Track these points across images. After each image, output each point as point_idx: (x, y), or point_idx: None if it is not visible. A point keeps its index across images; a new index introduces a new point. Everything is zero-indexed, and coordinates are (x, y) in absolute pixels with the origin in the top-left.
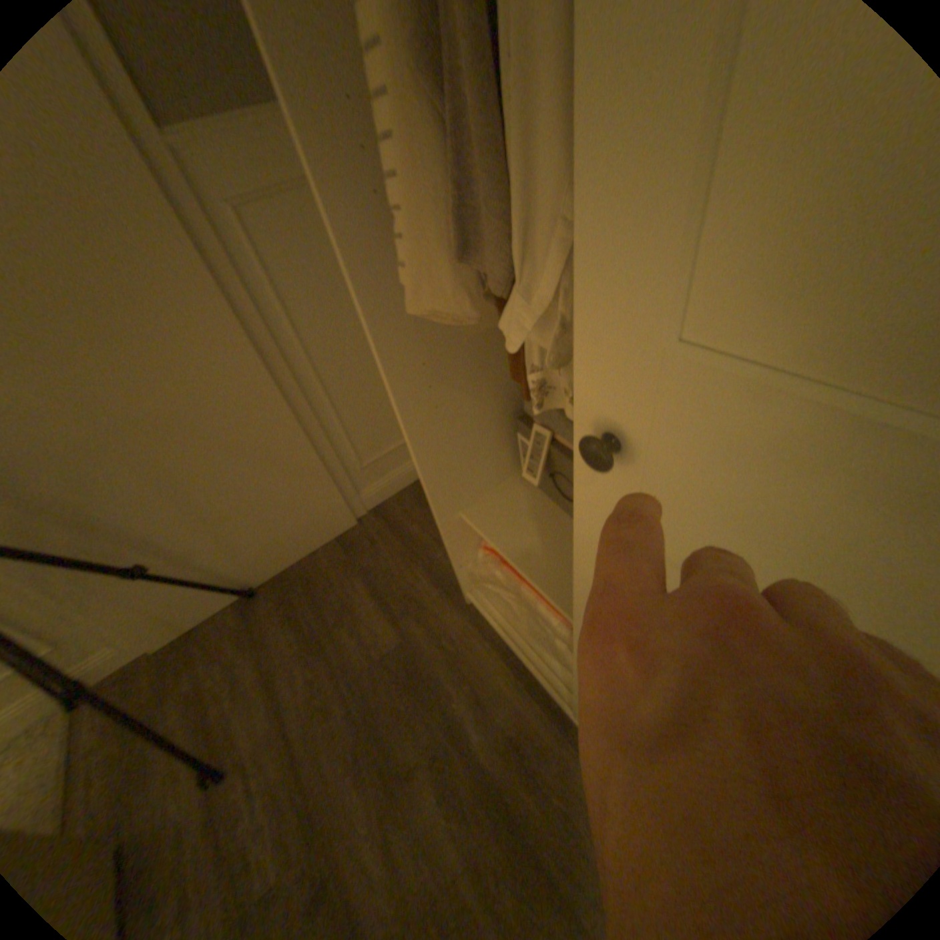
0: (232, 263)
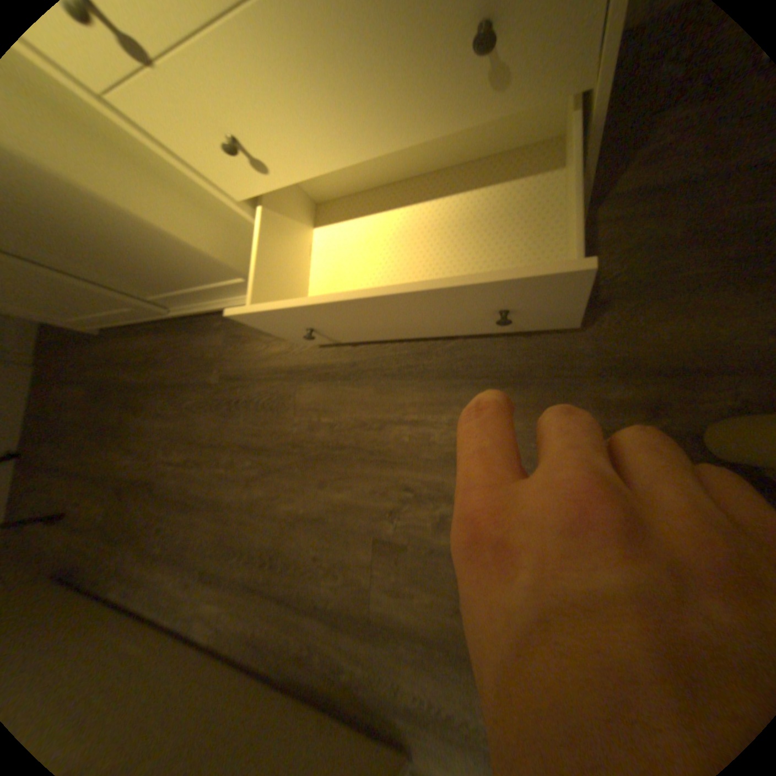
0: None
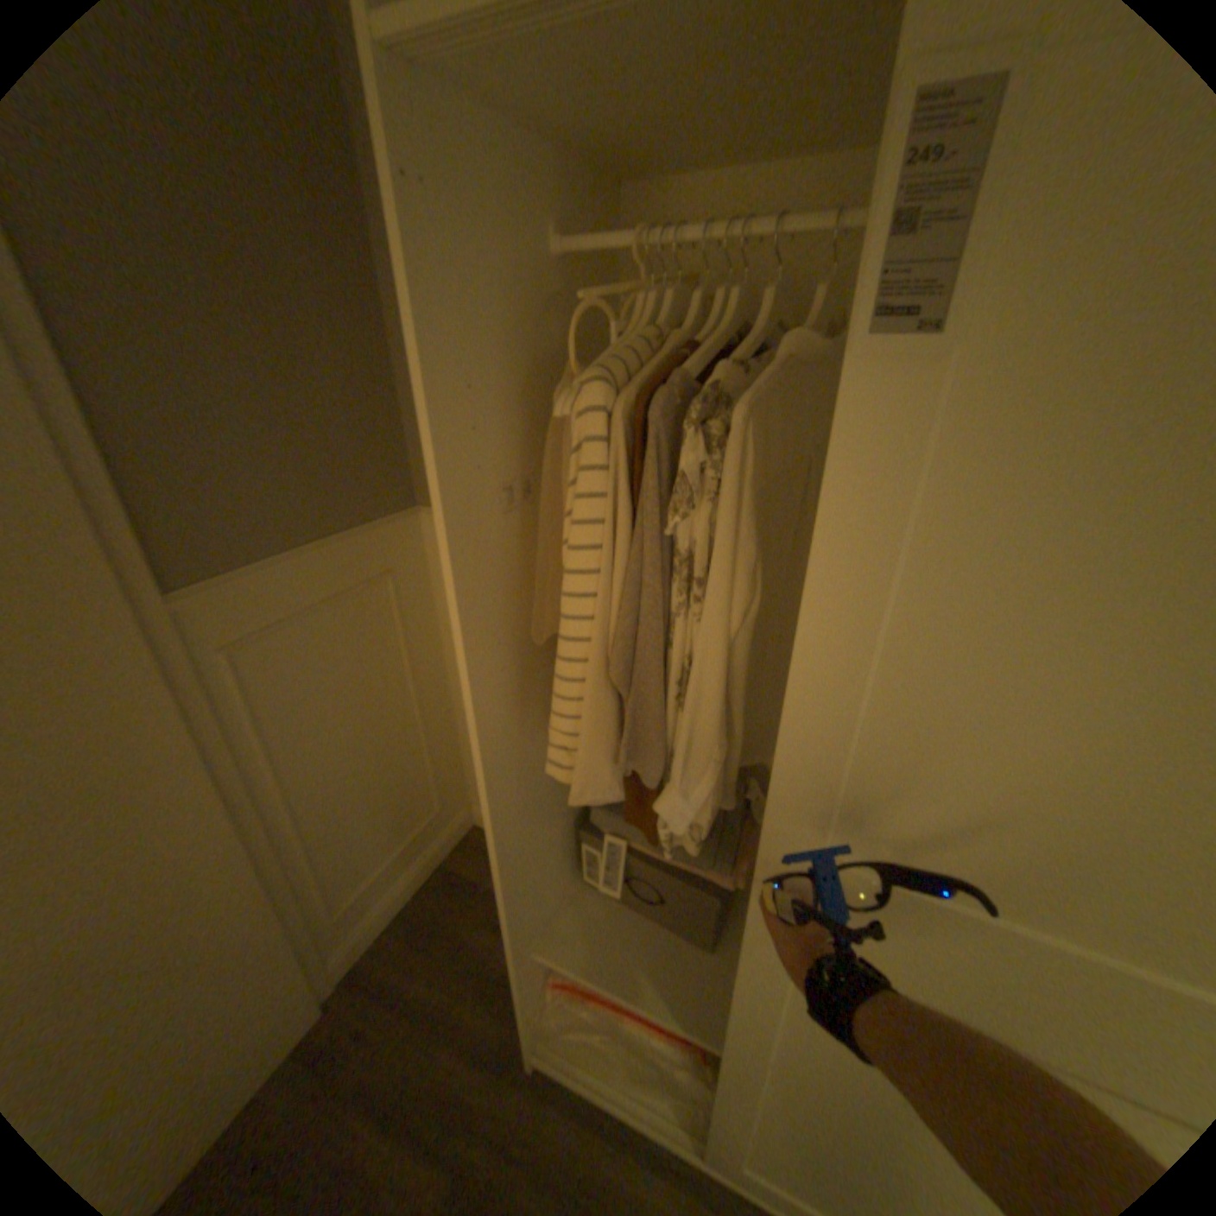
0: (214, 706)
